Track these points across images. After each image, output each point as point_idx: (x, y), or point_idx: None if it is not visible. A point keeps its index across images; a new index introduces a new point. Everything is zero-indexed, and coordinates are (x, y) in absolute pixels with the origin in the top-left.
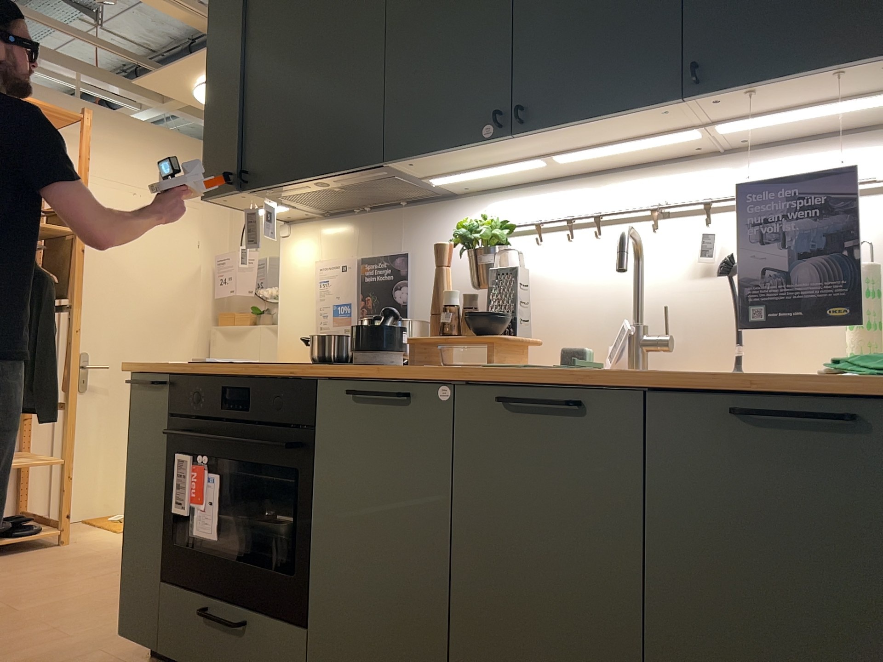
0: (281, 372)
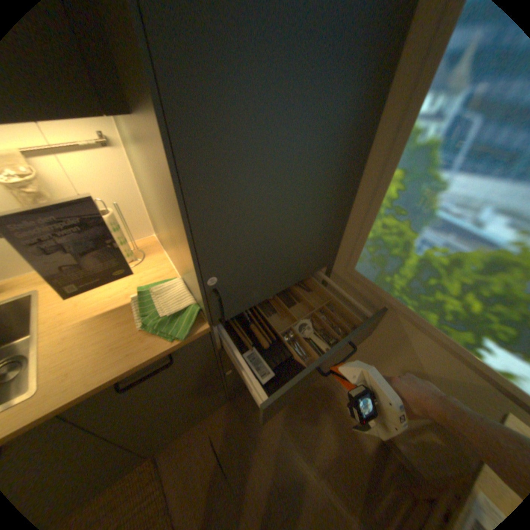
0: None
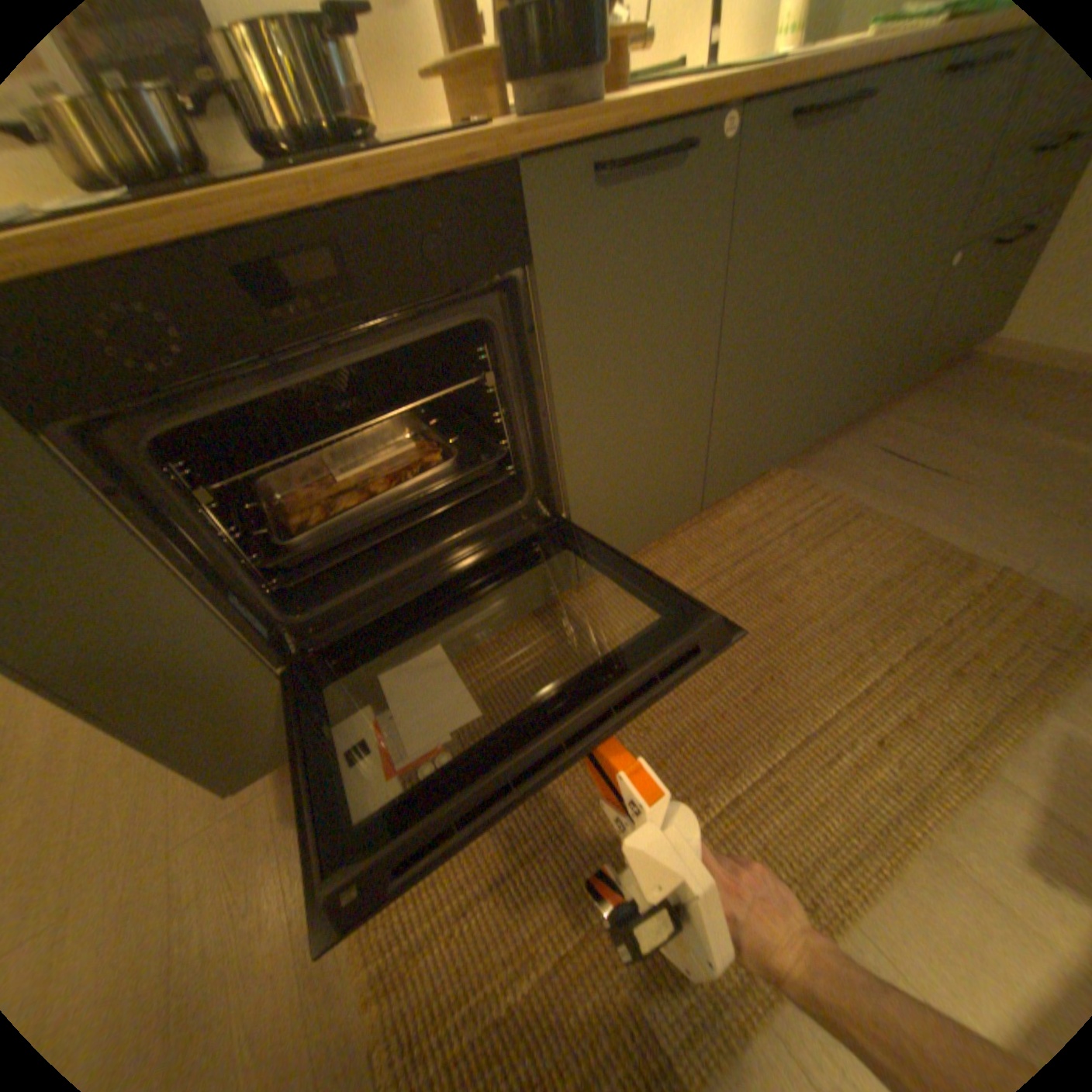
0: (406, 167)
